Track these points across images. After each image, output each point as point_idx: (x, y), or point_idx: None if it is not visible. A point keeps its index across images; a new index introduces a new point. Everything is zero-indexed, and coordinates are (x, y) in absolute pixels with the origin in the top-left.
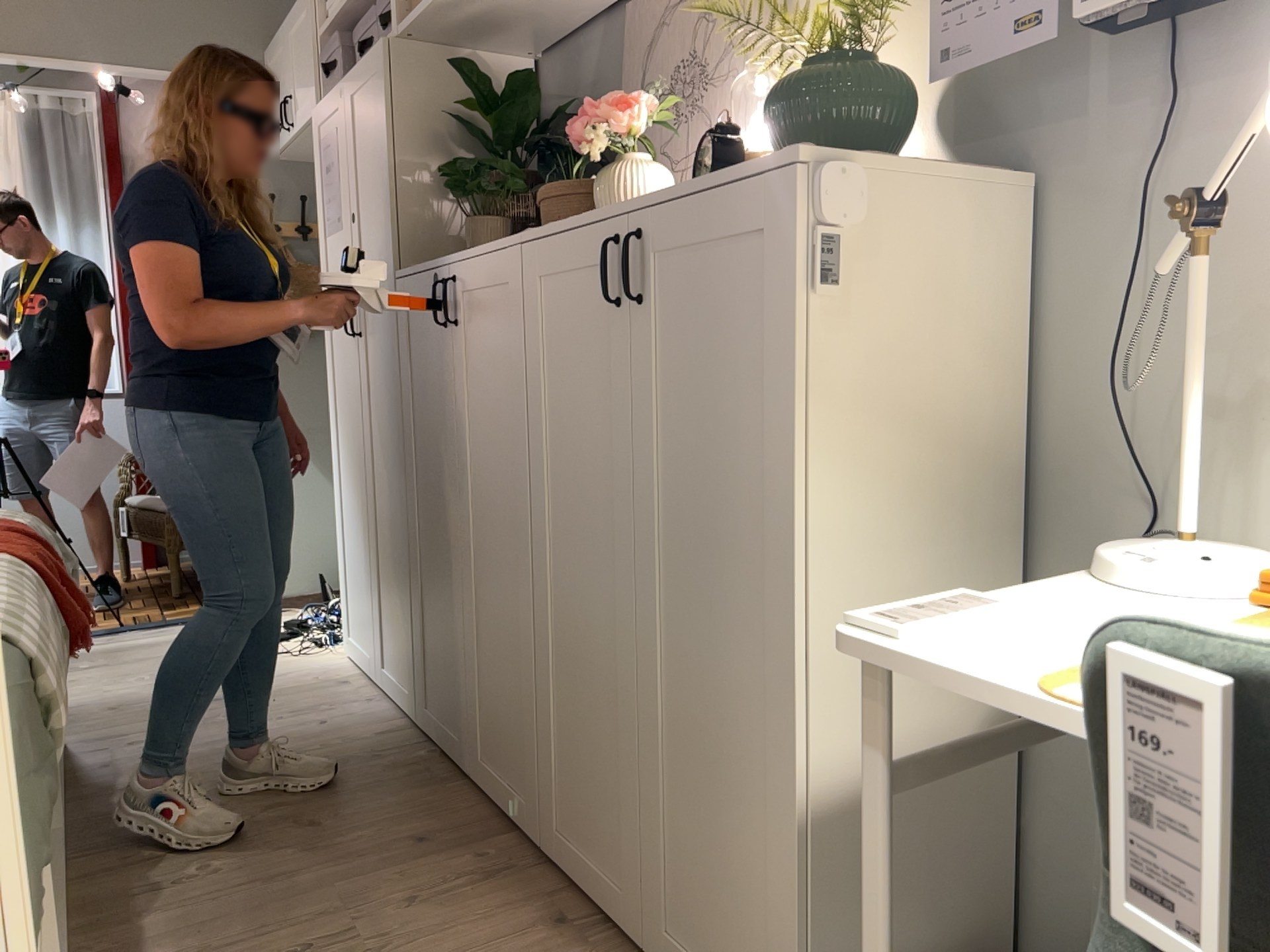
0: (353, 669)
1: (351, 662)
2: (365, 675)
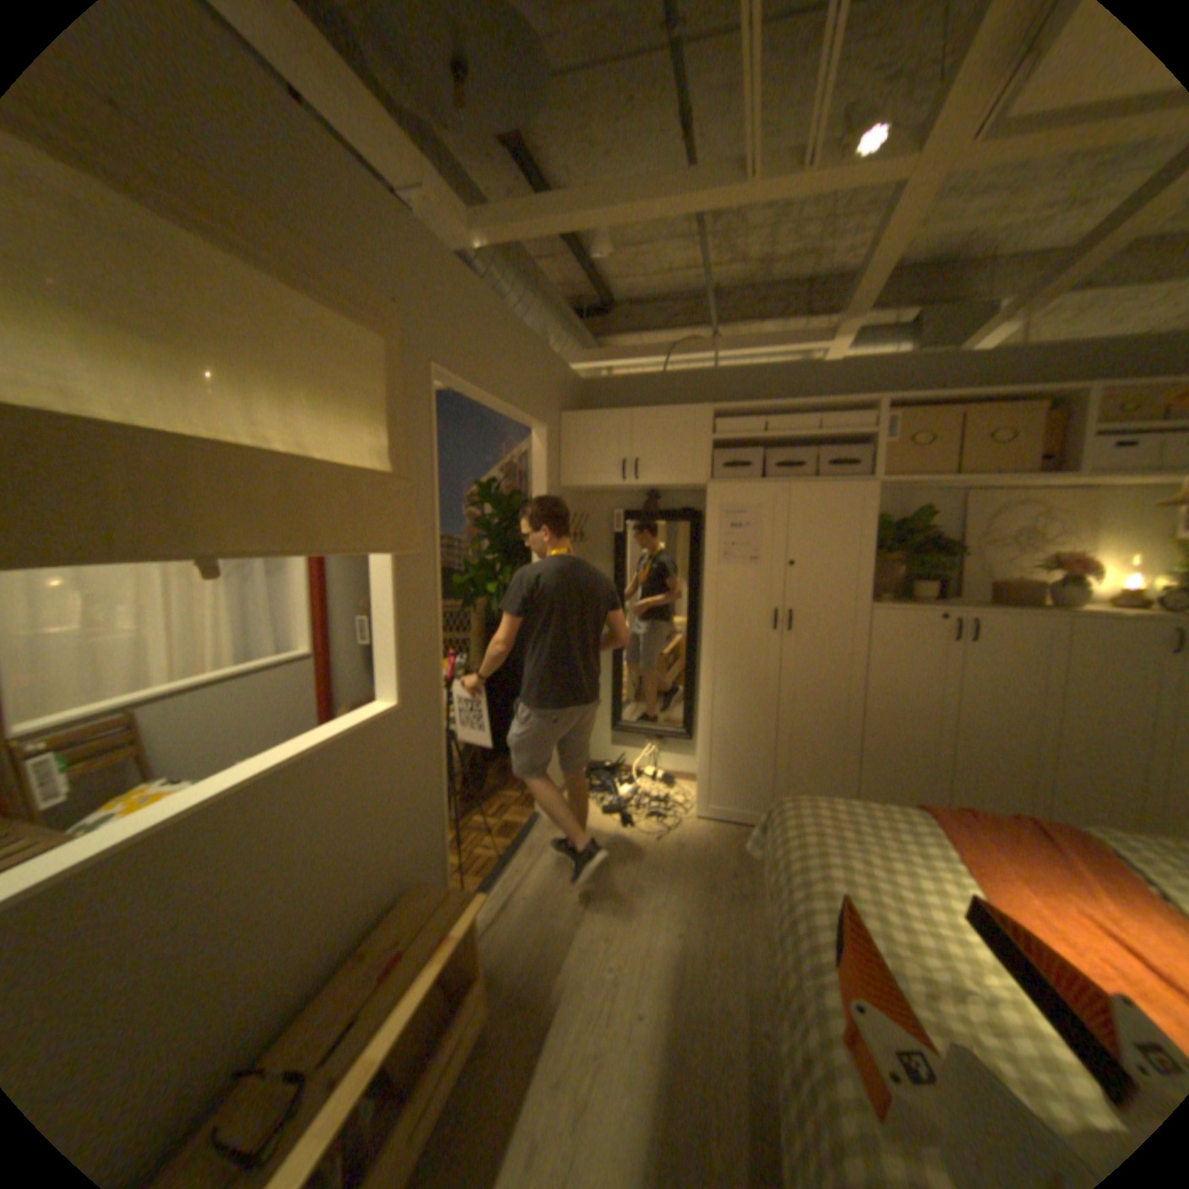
0: (725, 827)
1: (713, 824)
2: (740, 828)
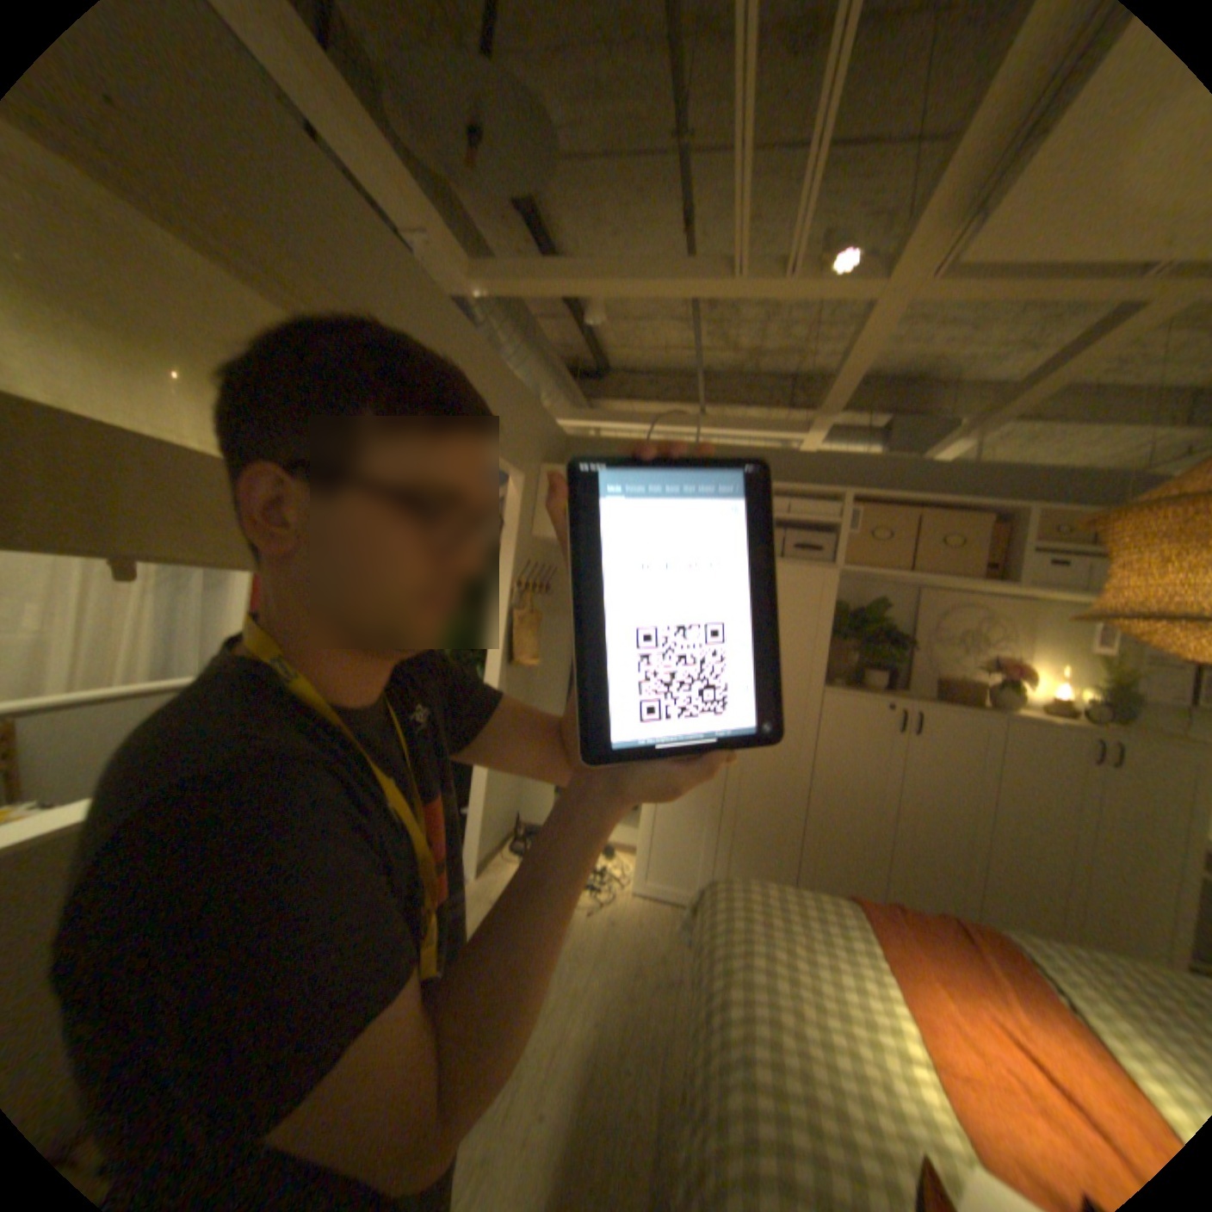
0: (661, 905)
1: (648, 901)
2: (677, 907)
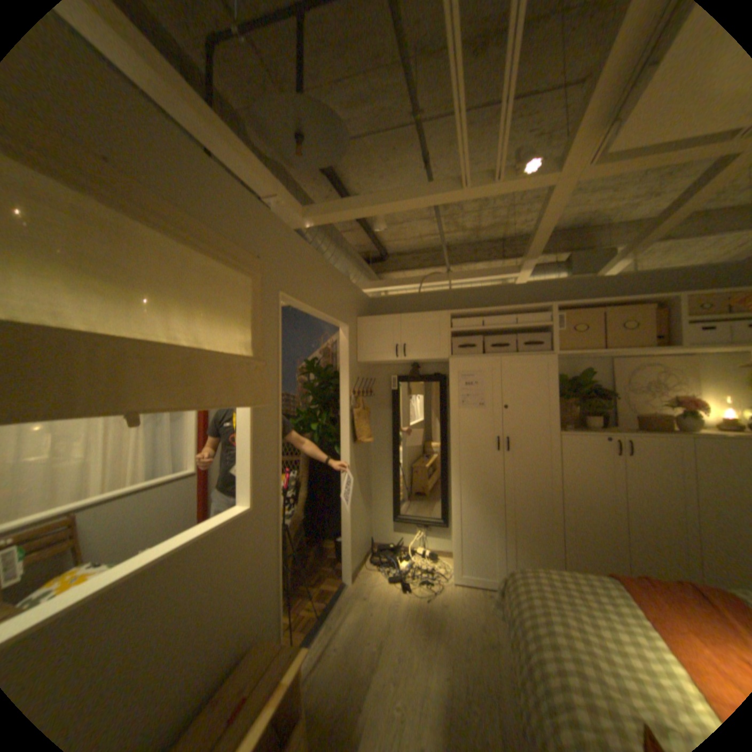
0: (475, 591)
1: (466, 589)
2: (485, 592)
